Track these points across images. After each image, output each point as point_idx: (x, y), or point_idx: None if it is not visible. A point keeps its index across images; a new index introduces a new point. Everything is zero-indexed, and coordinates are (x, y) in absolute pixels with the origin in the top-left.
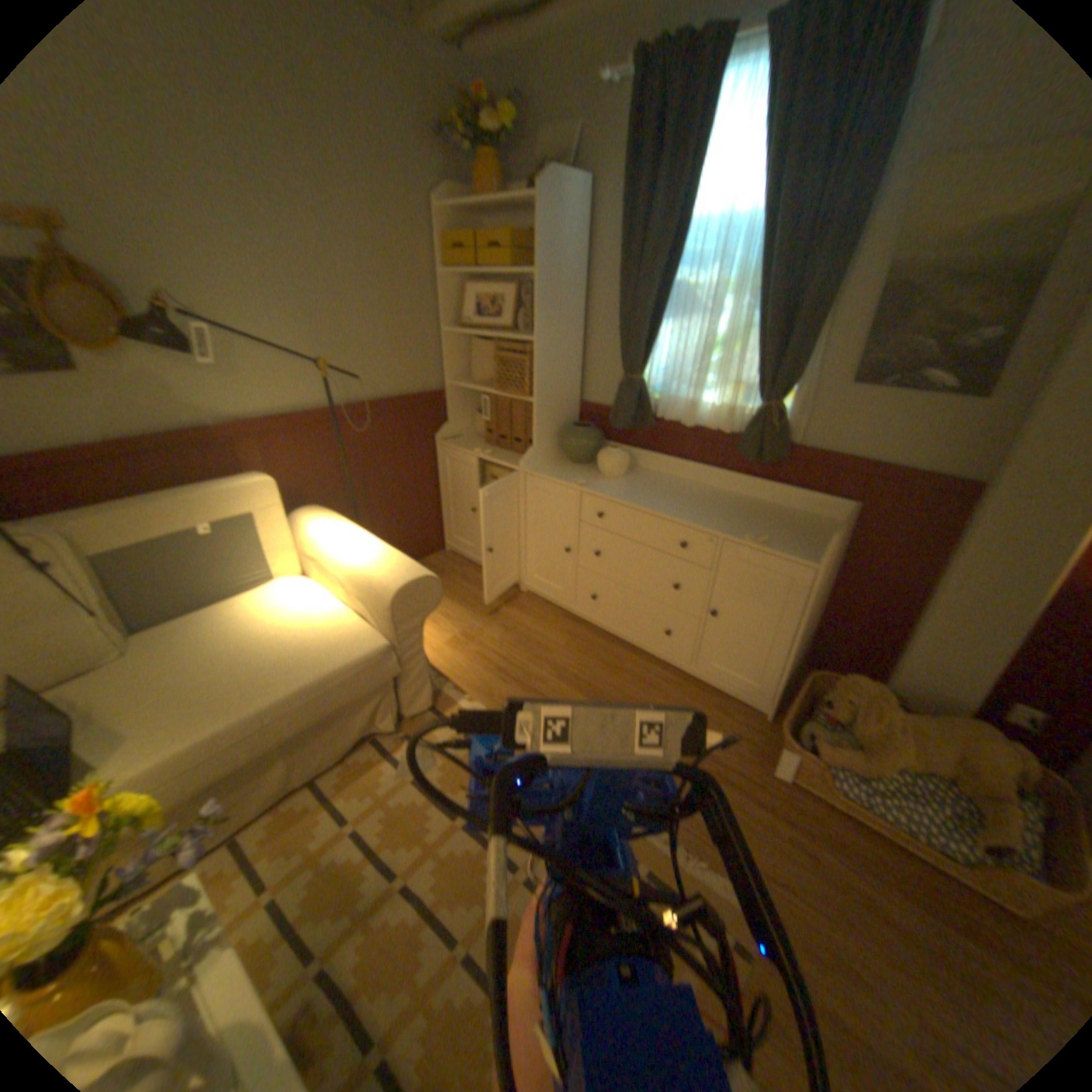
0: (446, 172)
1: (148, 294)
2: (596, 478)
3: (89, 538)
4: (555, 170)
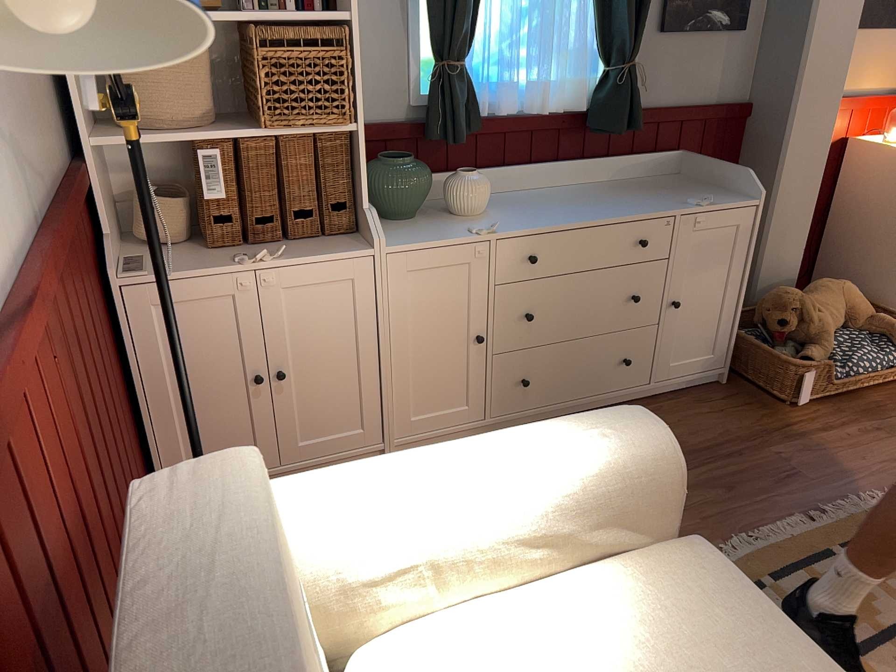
0: None
1: None
2: (469, 220)
3: None
4: None
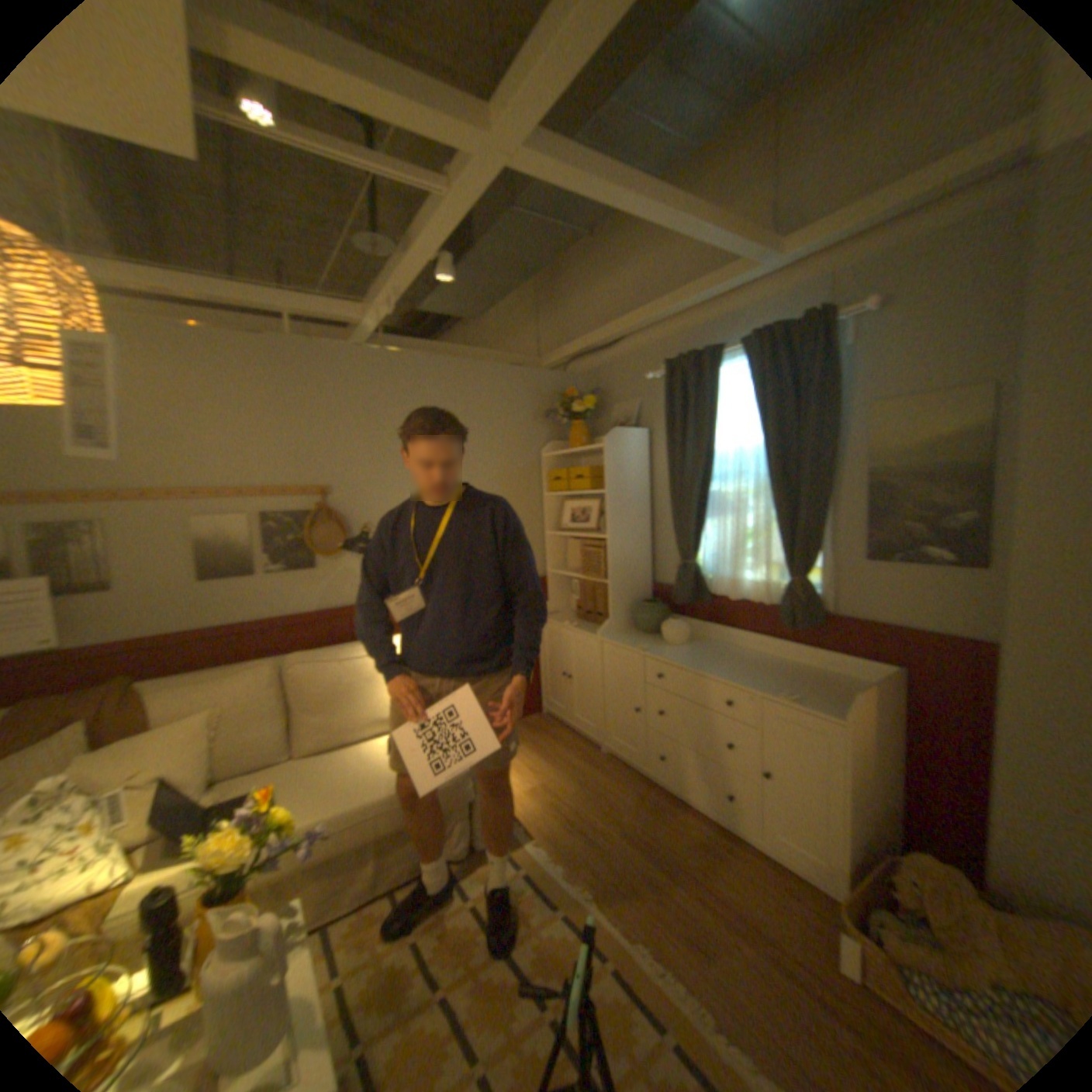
0: (552, 435)
1: (361, 524)
2: (660, 645)
3: (295, 670)
4: (616, 430)
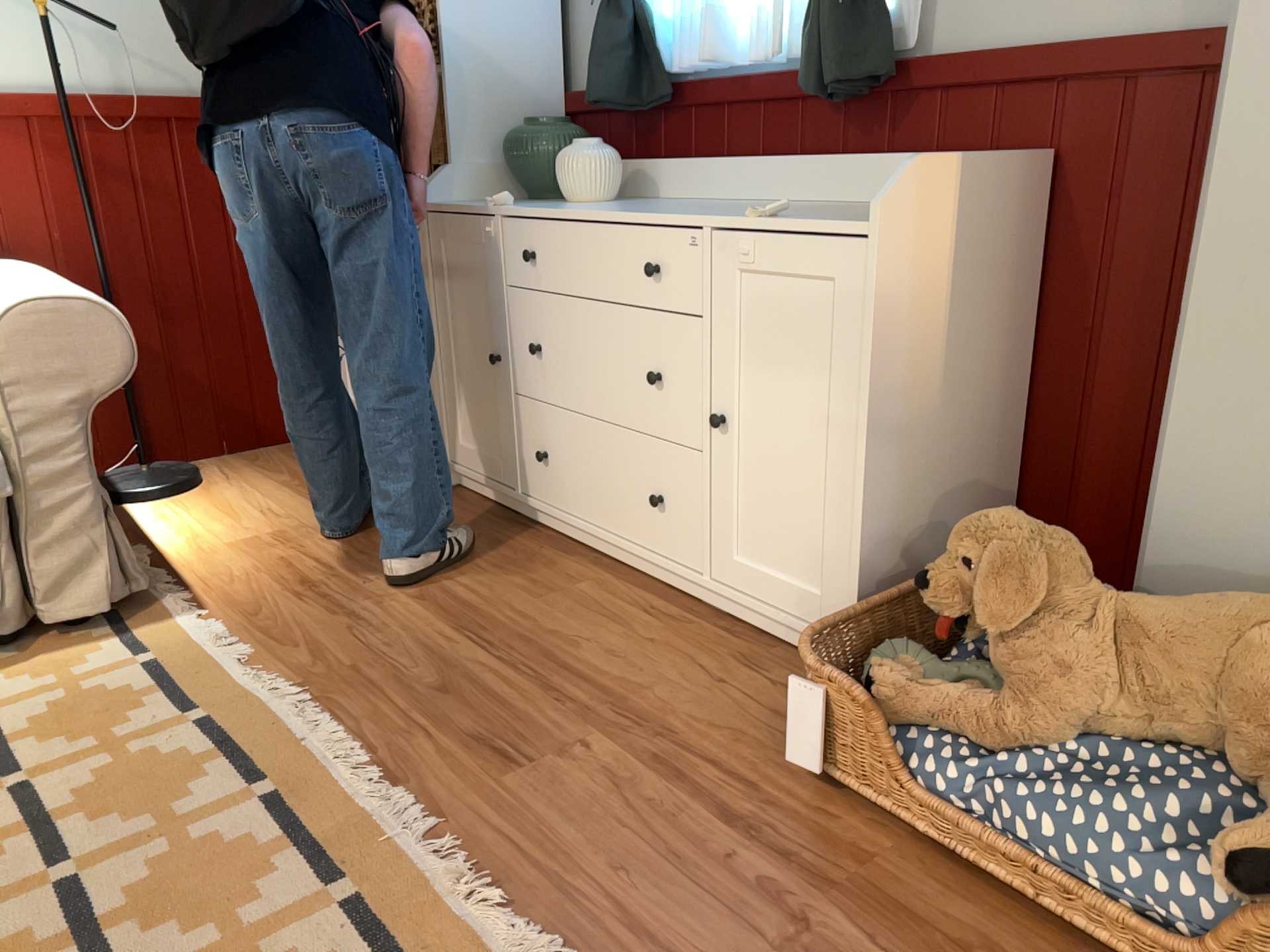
0: None
1: None
2: (547, 205)
3: None
4: None
